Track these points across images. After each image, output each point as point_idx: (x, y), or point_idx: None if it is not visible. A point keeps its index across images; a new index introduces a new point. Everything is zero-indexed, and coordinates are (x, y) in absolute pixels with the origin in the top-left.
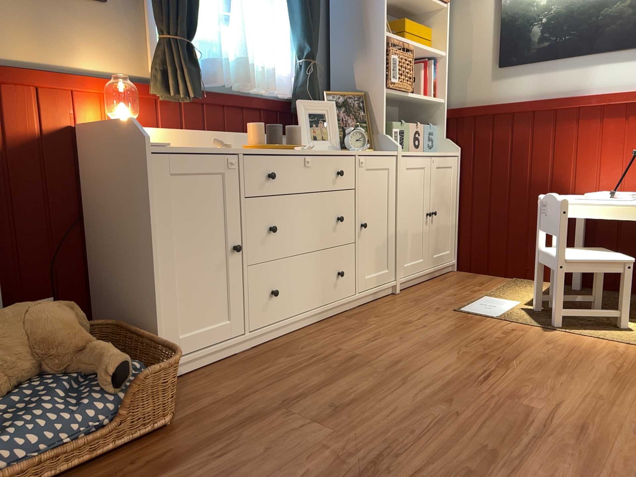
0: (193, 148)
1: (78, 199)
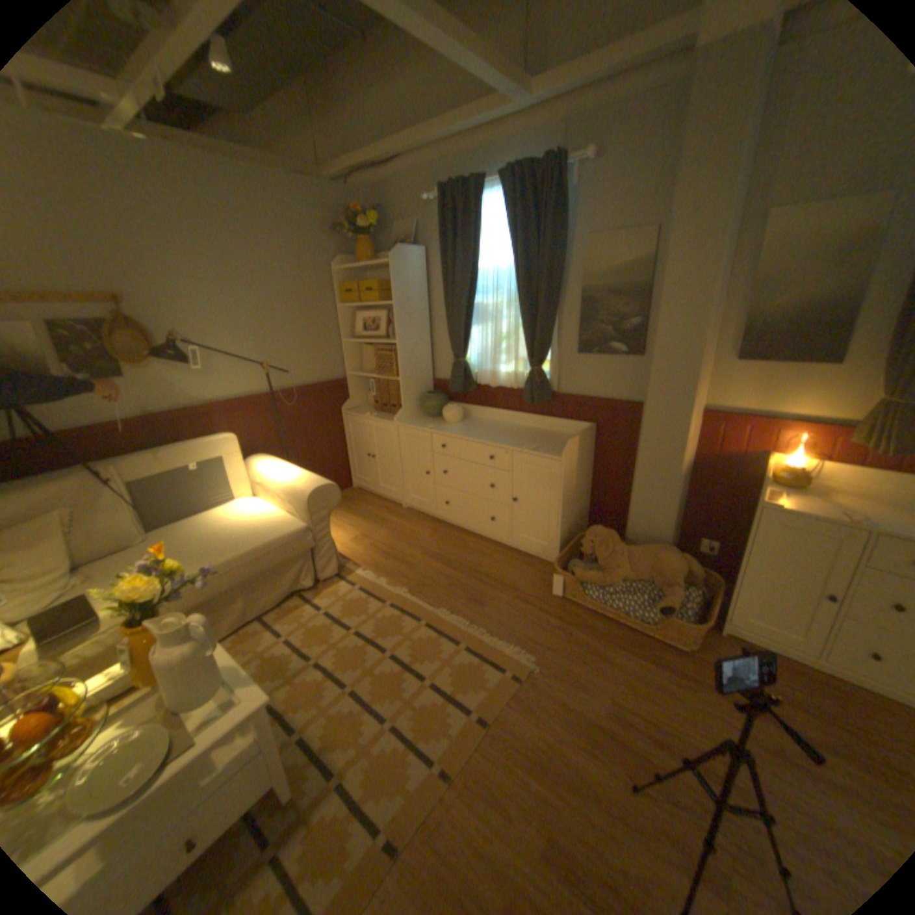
0: (822, 511)
1: (758, 496)
